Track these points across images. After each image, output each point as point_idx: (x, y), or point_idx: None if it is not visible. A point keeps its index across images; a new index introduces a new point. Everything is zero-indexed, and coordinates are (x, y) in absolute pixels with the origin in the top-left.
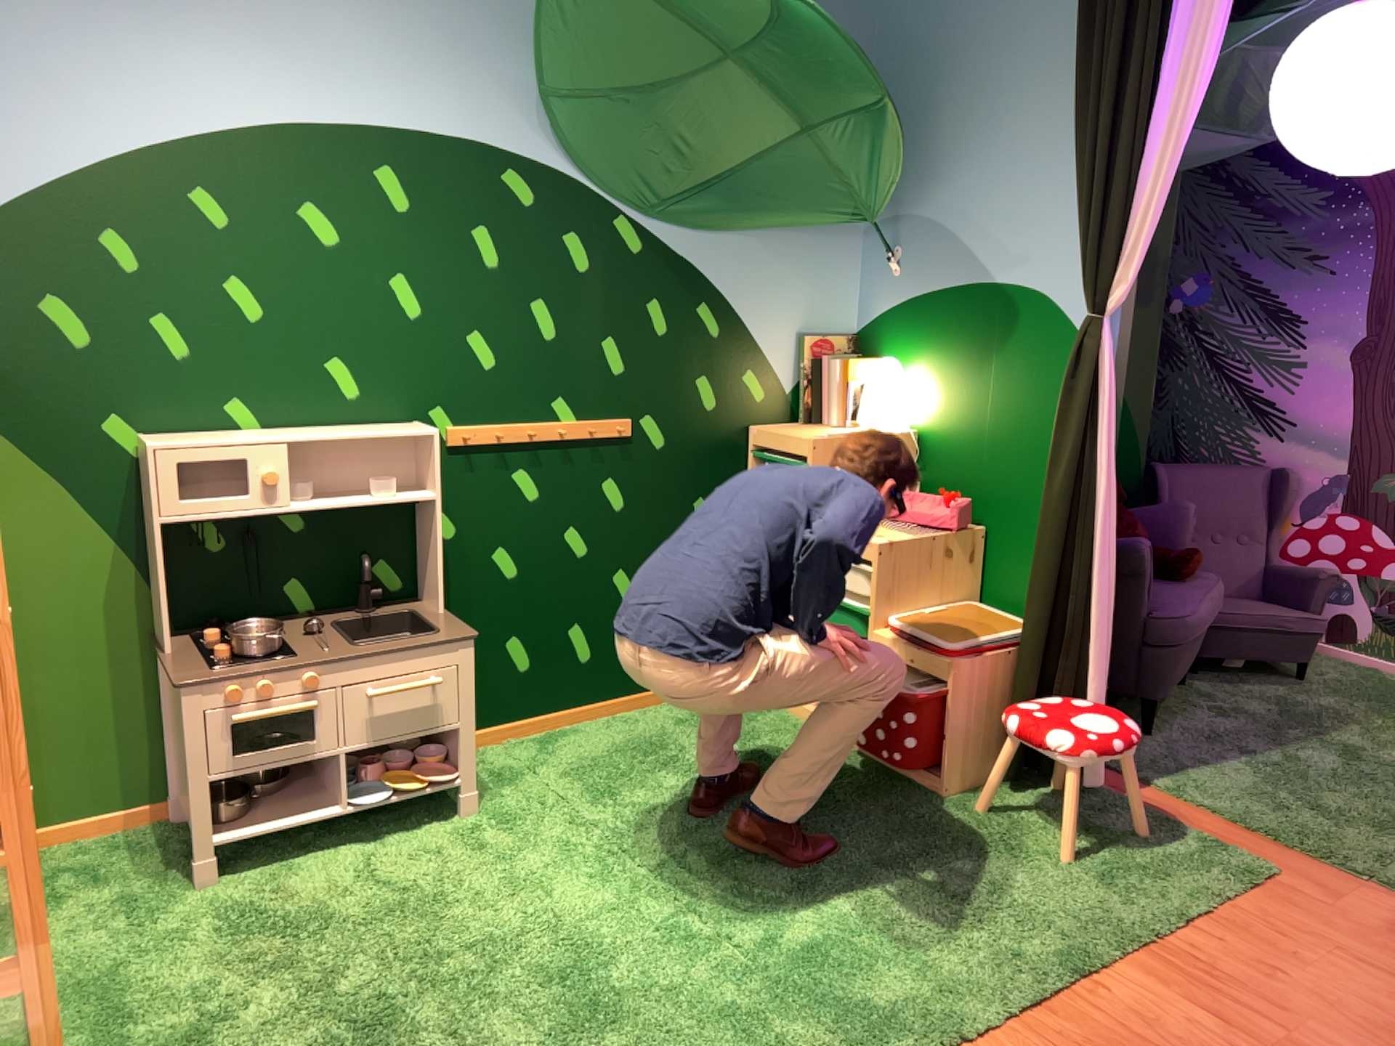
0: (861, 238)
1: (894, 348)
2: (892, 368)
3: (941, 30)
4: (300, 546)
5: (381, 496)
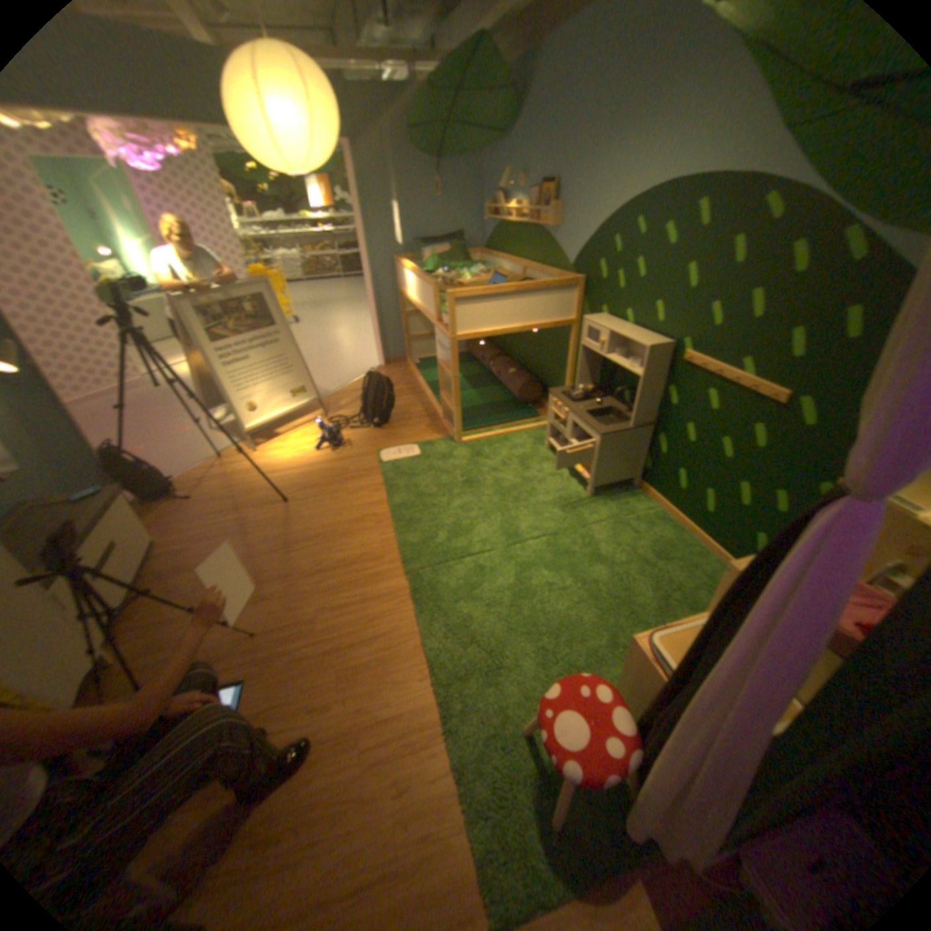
0: None
1: None
2: None
3: None
4: (630, 377)
5: (634, 367)
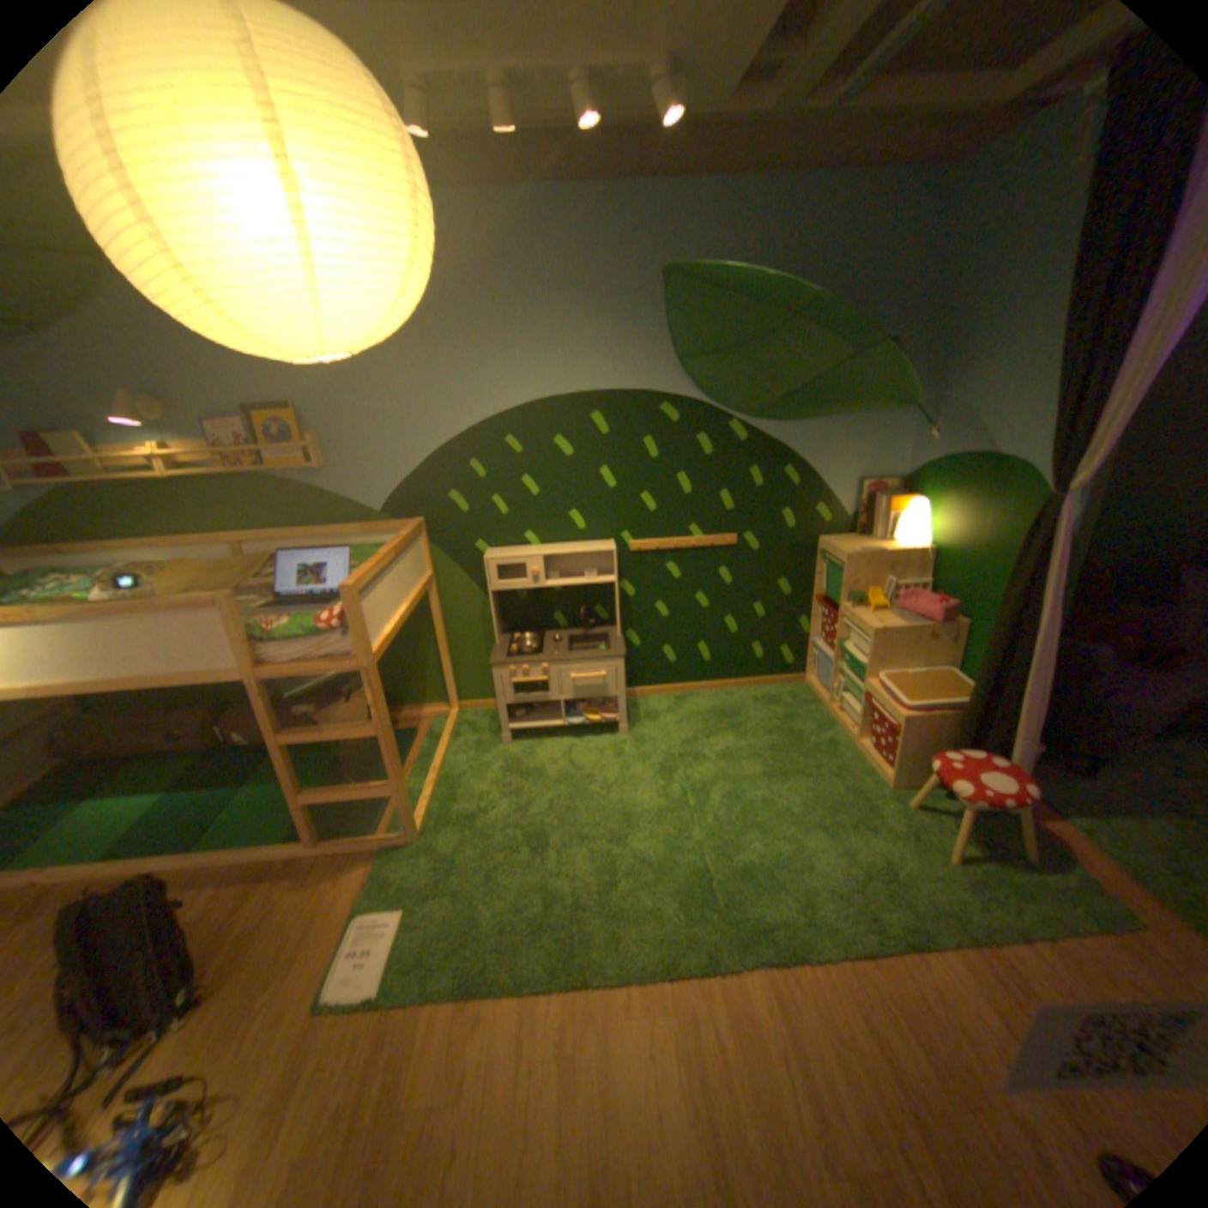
0: (915, 413)
1: (928, 490)
2: (919, 506)
3: (986, 257)
4: (559, 598)
5: (590, 580)
